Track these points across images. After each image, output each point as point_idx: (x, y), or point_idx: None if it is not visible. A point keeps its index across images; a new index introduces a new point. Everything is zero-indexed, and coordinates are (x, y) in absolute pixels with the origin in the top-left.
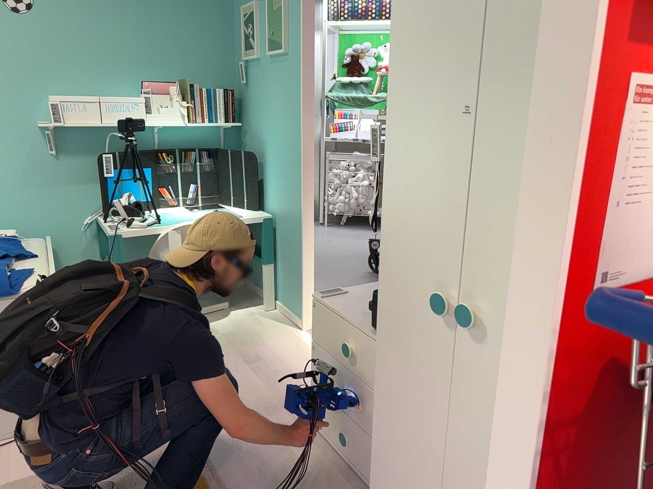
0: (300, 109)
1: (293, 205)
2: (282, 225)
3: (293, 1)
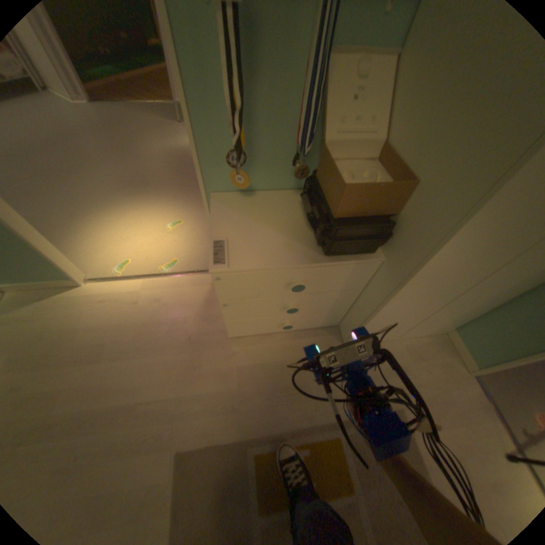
0: None
1: None
2: None
3: None
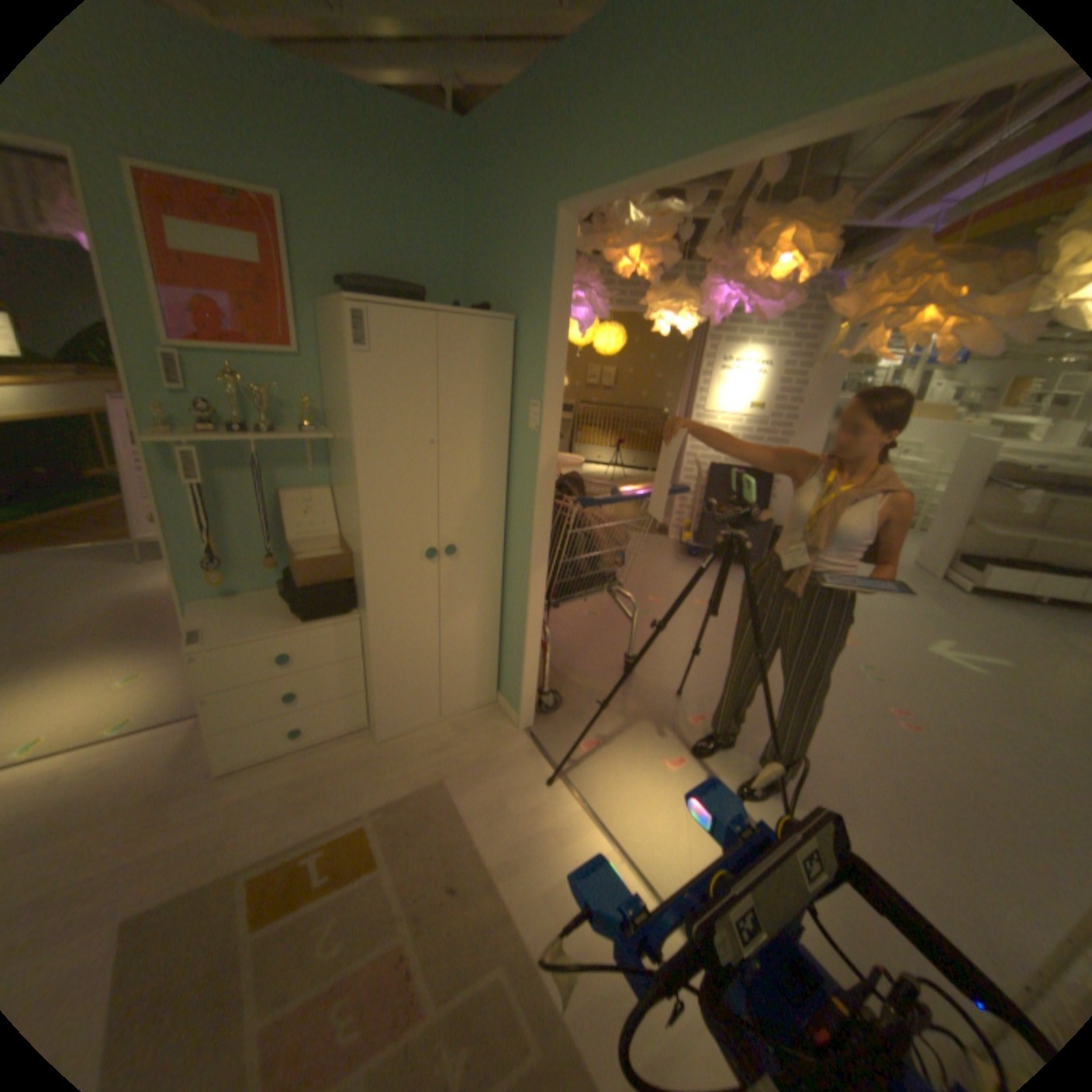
0: None
1: None
2: None
3: None
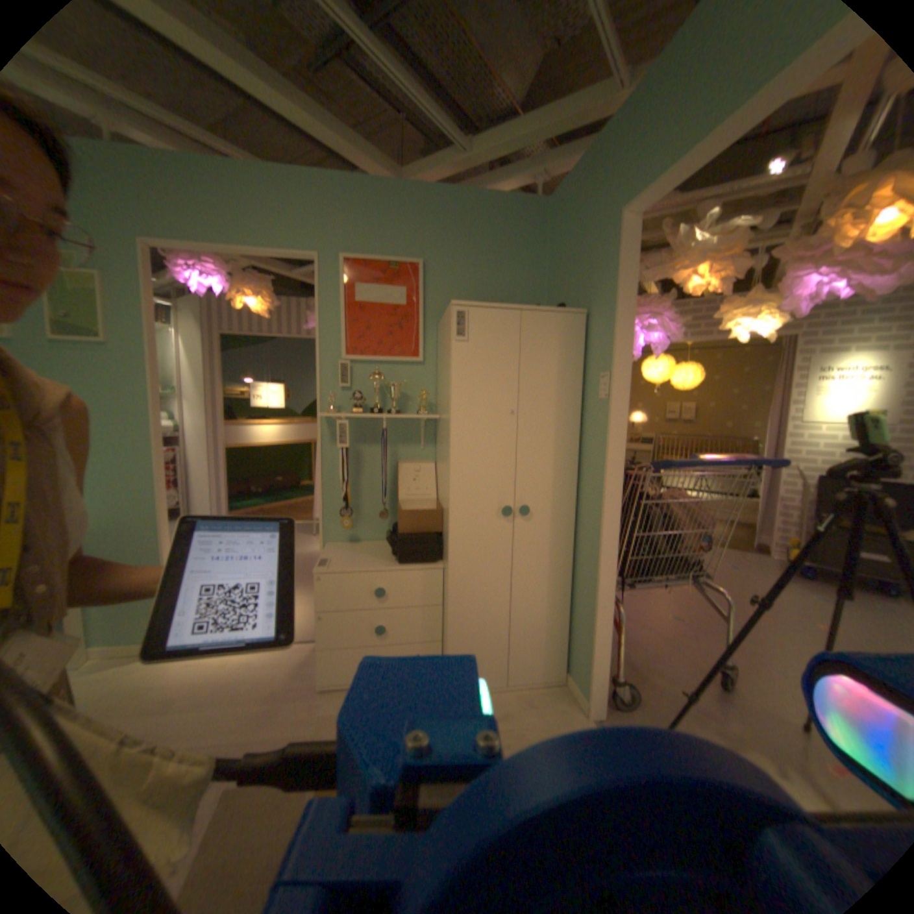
0: (144, 408)
1: (130, 517)
2: (99, 547)
3: (117, 291)
